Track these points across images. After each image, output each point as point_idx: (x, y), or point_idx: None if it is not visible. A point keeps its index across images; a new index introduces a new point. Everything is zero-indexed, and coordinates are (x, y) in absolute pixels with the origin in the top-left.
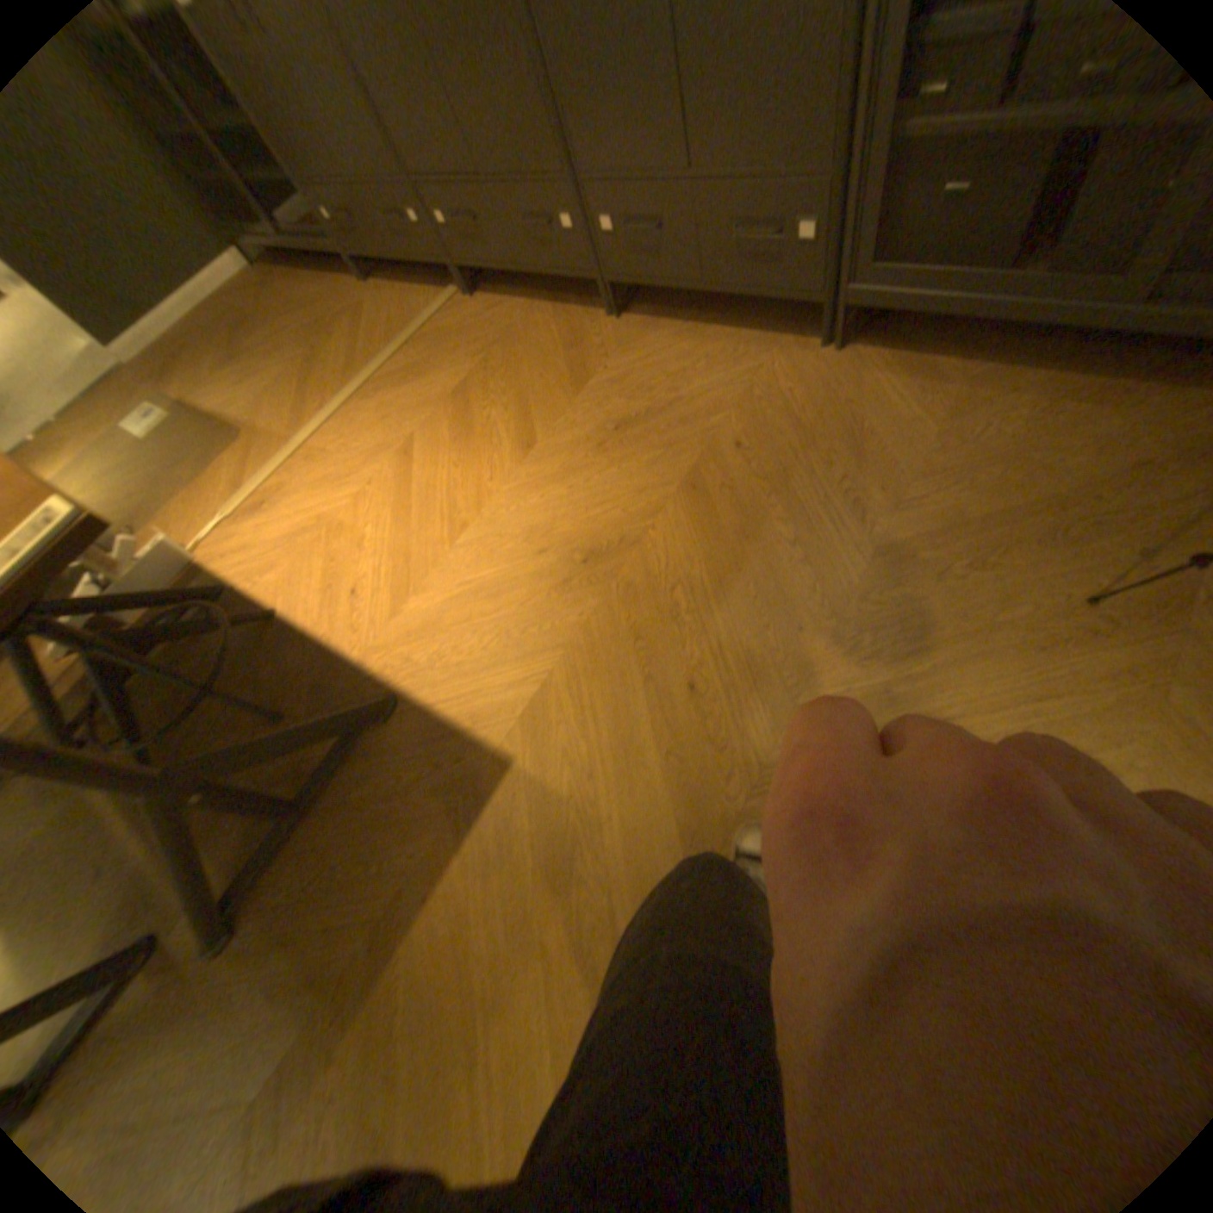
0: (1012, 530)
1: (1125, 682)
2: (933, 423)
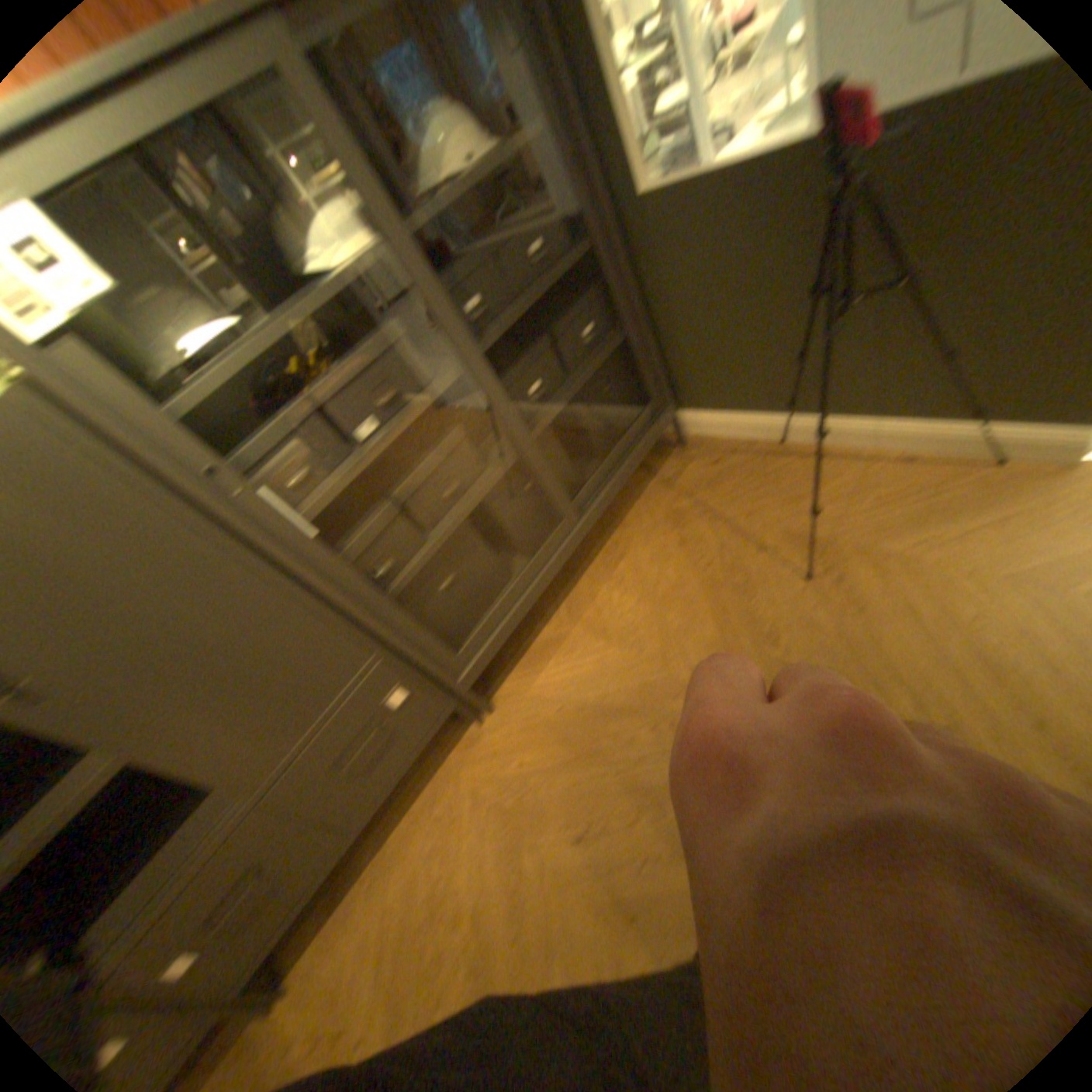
0: (737, 612)
1: (888, 568)
2: (611, 648)
